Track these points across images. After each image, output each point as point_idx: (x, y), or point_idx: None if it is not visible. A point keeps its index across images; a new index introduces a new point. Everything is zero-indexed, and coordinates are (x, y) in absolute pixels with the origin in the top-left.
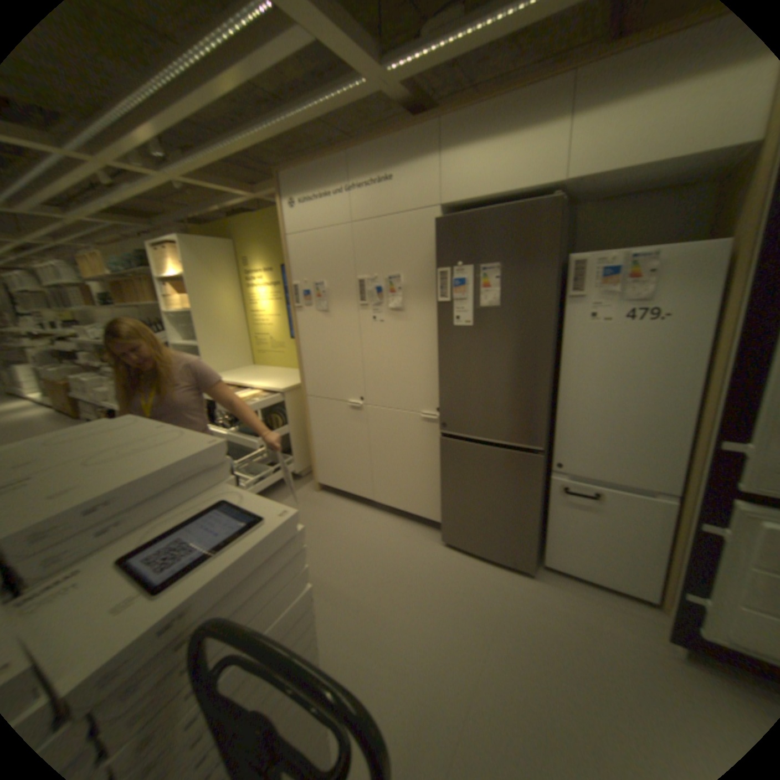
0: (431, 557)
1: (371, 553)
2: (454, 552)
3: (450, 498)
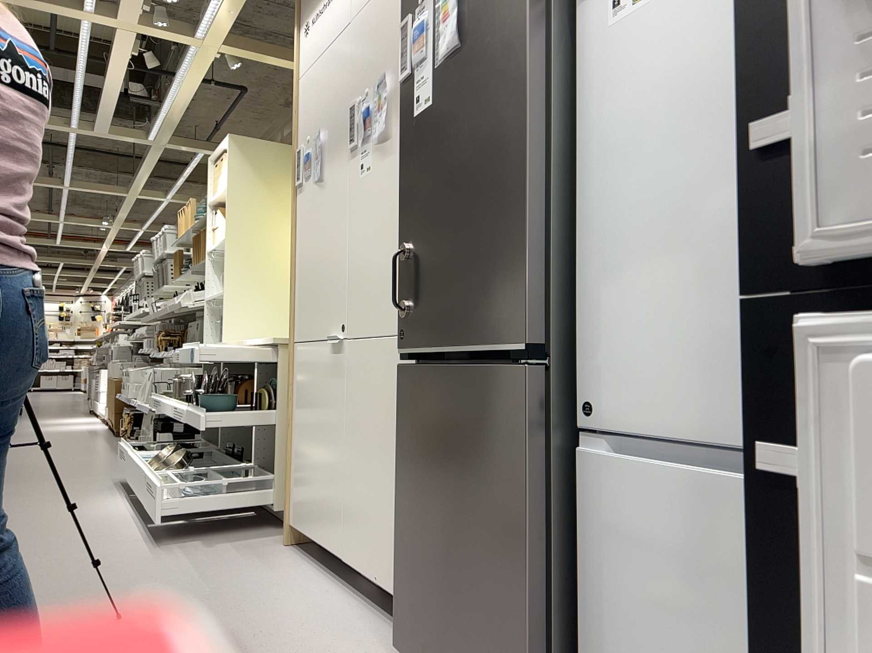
0: None
1: (250, 634)
2: None
3: (405, 522)
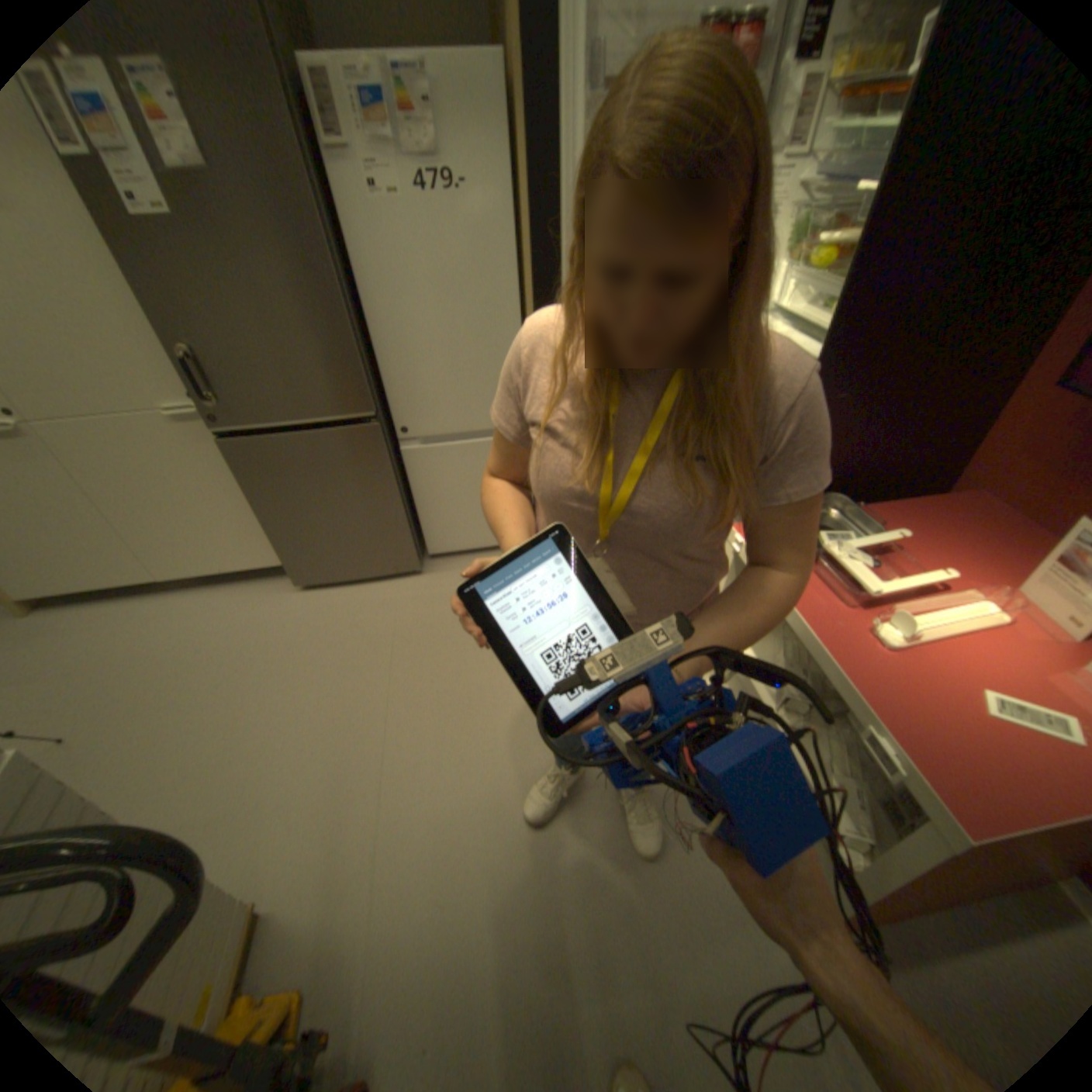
0: (285, 613)
1: (185, 655)
2: (316, 592)
3: (276, 527)
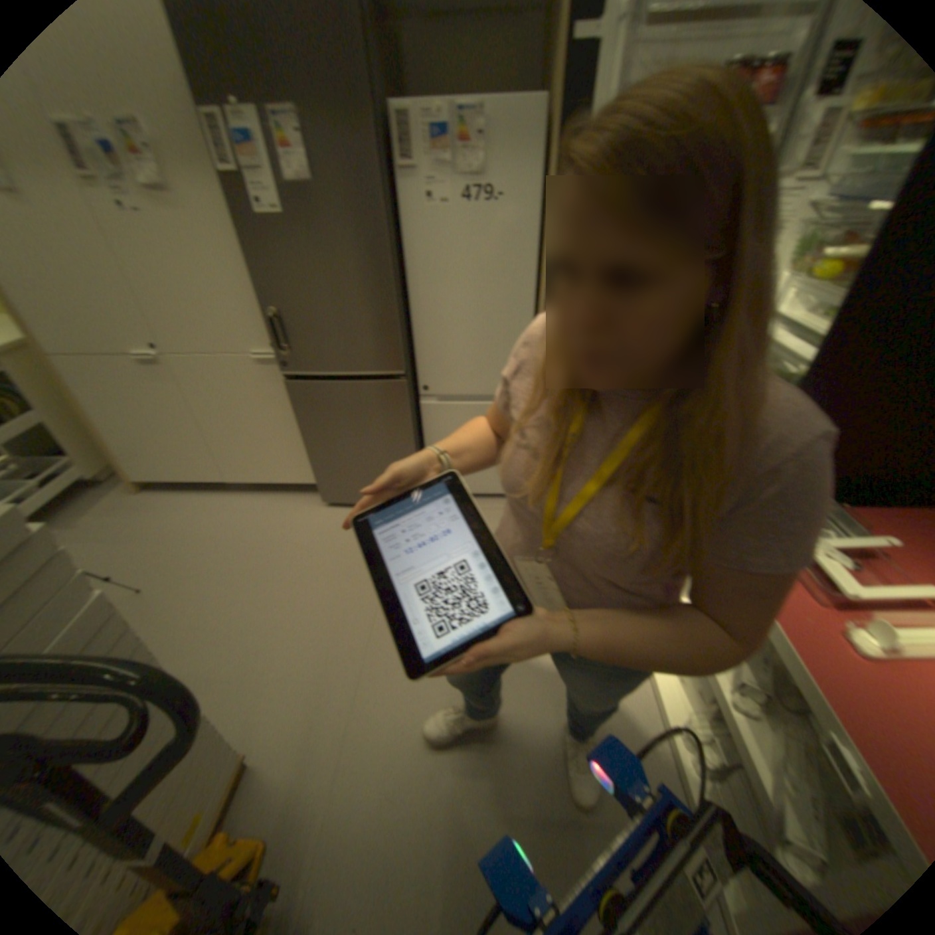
0: (313, 522)
1: (237, 542)
2: (339, 509)
3: (318, 453)
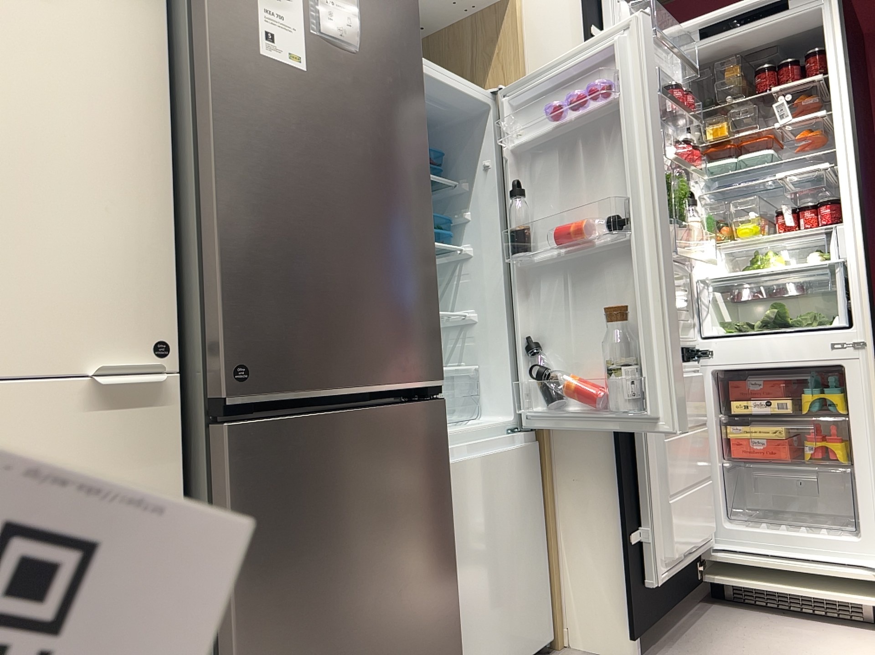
0: None
1: None
2: None
3: None
